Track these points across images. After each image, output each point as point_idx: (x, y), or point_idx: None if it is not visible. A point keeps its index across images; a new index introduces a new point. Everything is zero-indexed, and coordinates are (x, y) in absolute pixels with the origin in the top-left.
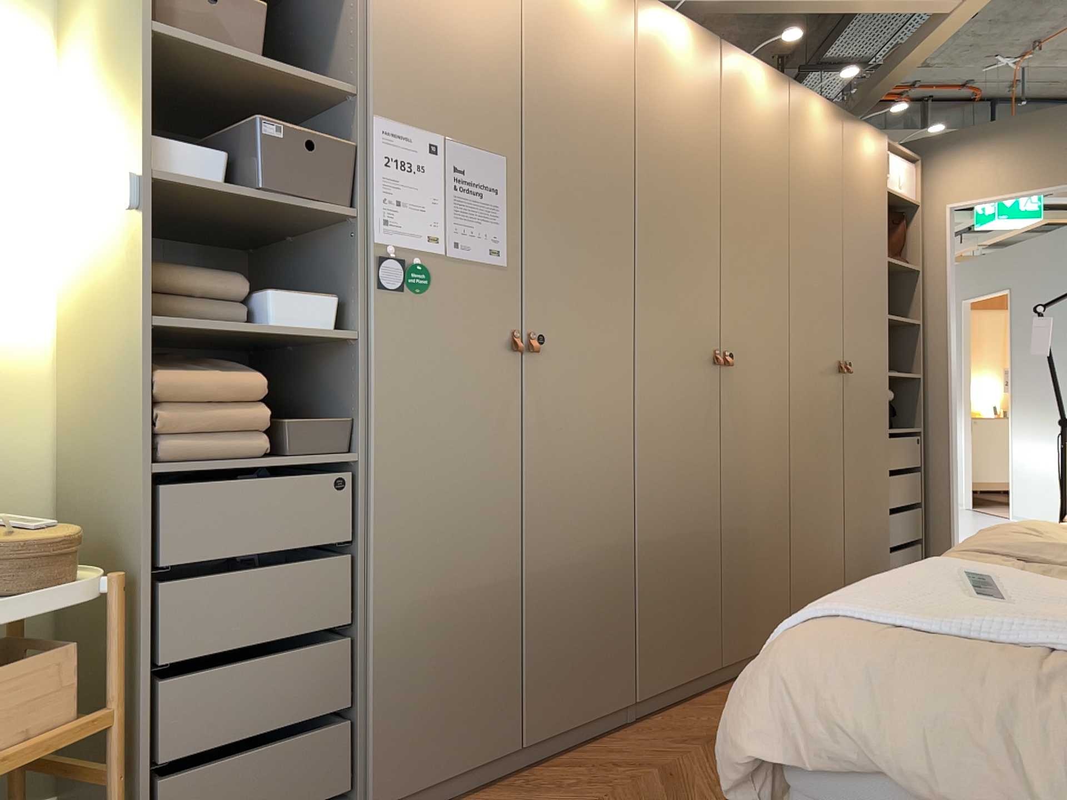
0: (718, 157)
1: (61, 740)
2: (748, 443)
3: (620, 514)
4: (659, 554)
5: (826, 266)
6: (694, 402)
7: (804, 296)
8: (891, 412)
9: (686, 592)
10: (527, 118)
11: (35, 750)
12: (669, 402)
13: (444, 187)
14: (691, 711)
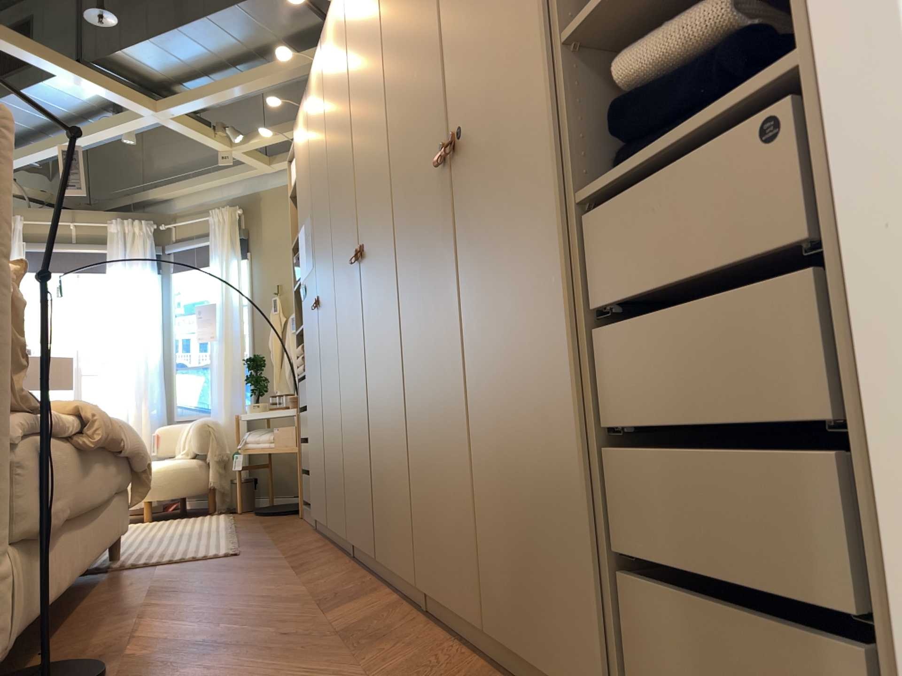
0: (356, 79)
1: (292, 447)
2: (377, 329)
3: (340, 396)
4: (350, 428)
5: (416, 38)
6: (354, 306)
7: (400, 117)
8: (664, 109)
9: (360, 465)
10: (316, 188)
11: (289, 446)
12: (346, 312)
13: (309, 247)
14: (349, 560)
